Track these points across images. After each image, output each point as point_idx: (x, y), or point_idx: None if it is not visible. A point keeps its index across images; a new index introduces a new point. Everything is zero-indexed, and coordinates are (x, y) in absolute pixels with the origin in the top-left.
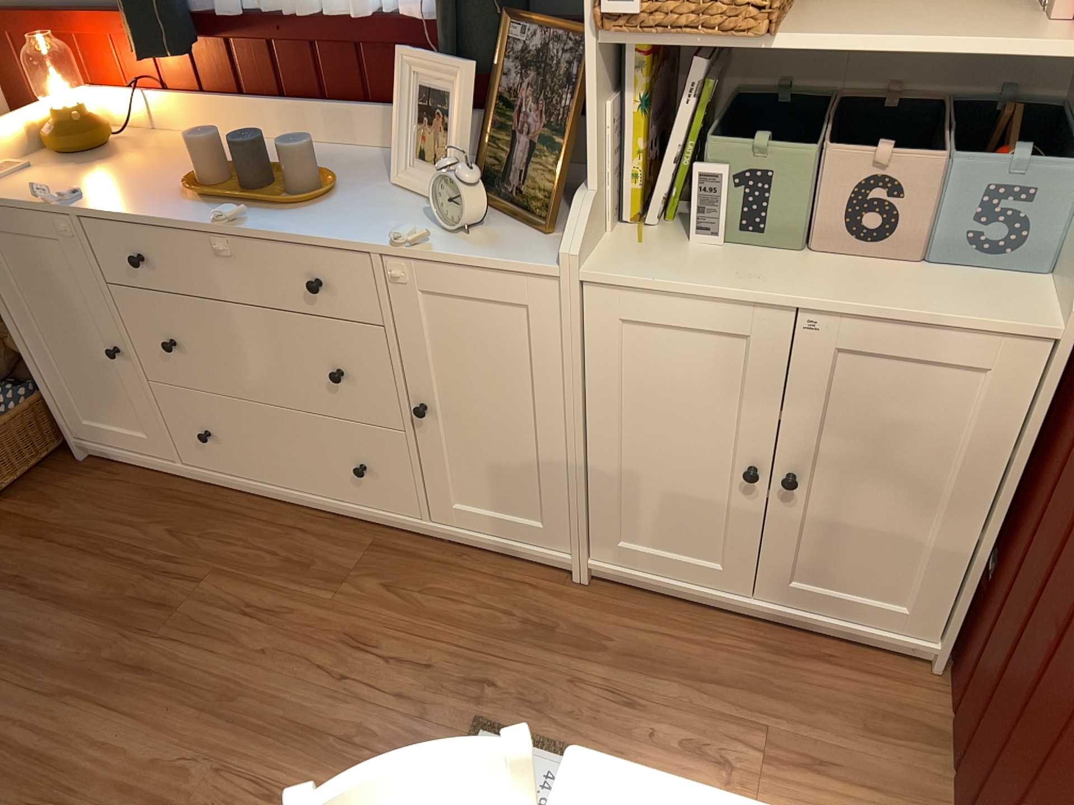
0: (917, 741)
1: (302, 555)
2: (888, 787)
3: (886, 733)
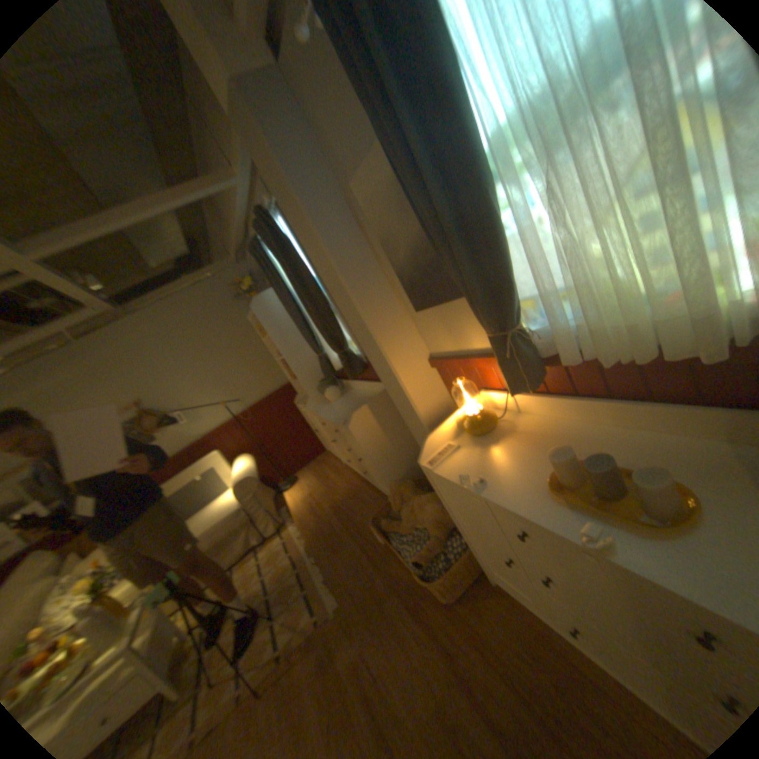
0: None
1: None
2: None
3: None
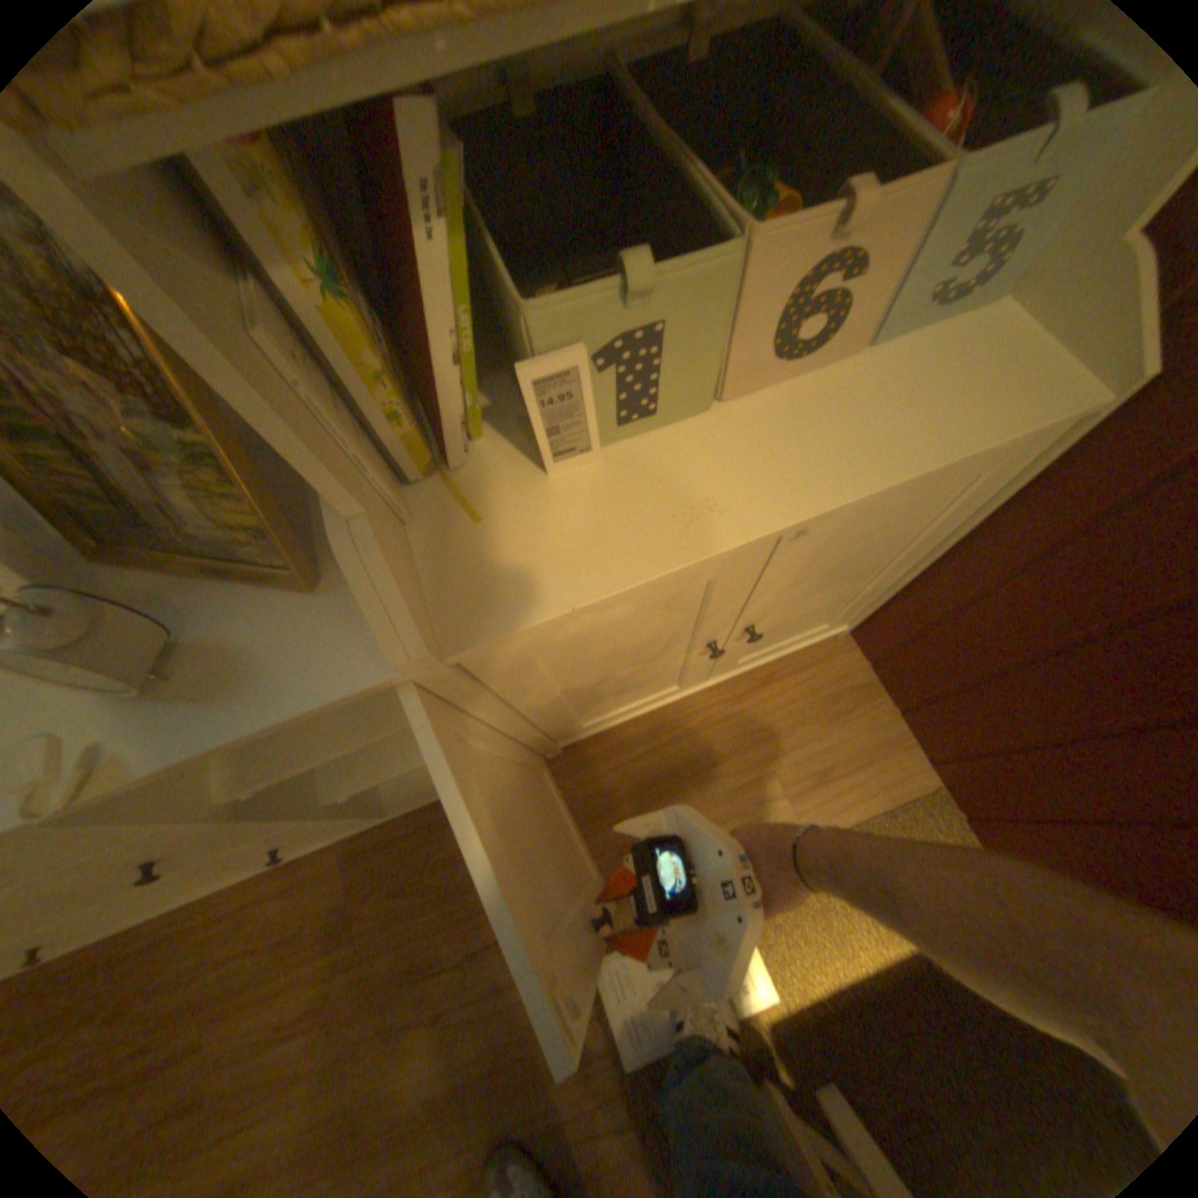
0: (870, 708)
1: (276, 939)
2: (879, 762)
3: (850, 718)
